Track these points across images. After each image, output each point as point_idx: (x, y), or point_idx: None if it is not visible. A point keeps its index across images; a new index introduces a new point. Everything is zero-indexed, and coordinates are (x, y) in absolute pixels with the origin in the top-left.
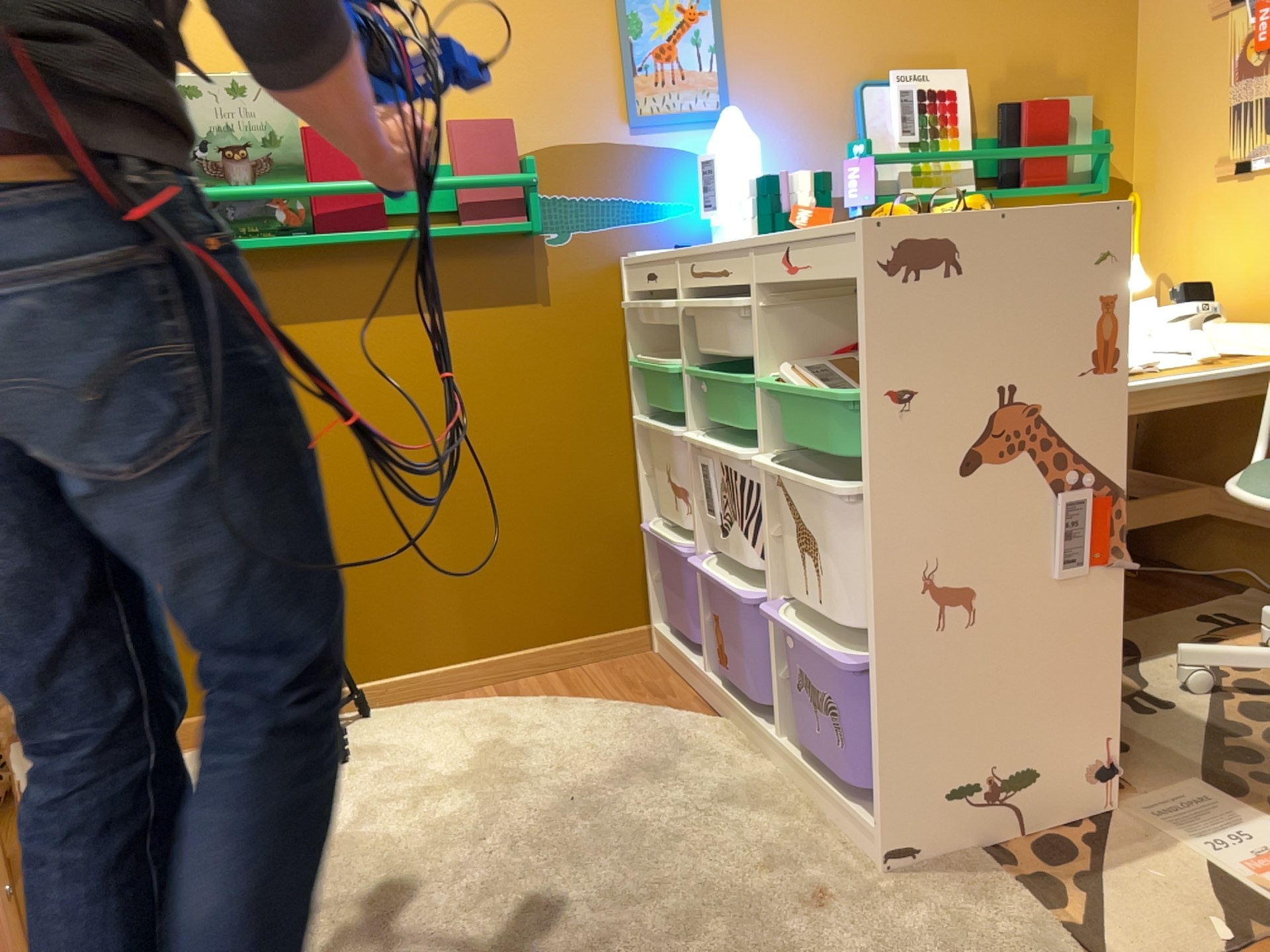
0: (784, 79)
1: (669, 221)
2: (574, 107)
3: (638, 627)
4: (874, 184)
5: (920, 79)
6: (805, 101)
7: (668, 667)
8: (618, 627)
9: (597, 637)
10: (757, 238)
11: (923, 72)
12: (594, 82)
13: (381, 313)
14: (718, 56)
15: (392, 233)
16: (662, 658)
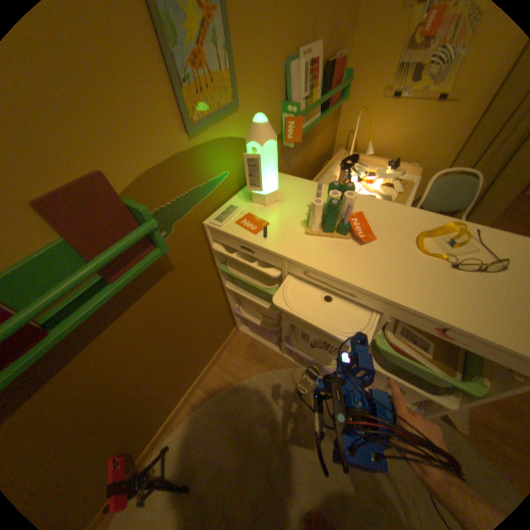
0: (260, 61)
1: (220, 186)
2: (146, 131)
3: (233, 330)
4: (303, 130)
5: (311, 50)
6: (269, 77)
7: (253, 341)
8: (228, 336)
9: (223, 344)
10: (396, 290)
11: (310, 43)
12: (153, 99)
13: (72, 357)
14: (230, 49)
15: (57, 336)
16: (247, 337)
